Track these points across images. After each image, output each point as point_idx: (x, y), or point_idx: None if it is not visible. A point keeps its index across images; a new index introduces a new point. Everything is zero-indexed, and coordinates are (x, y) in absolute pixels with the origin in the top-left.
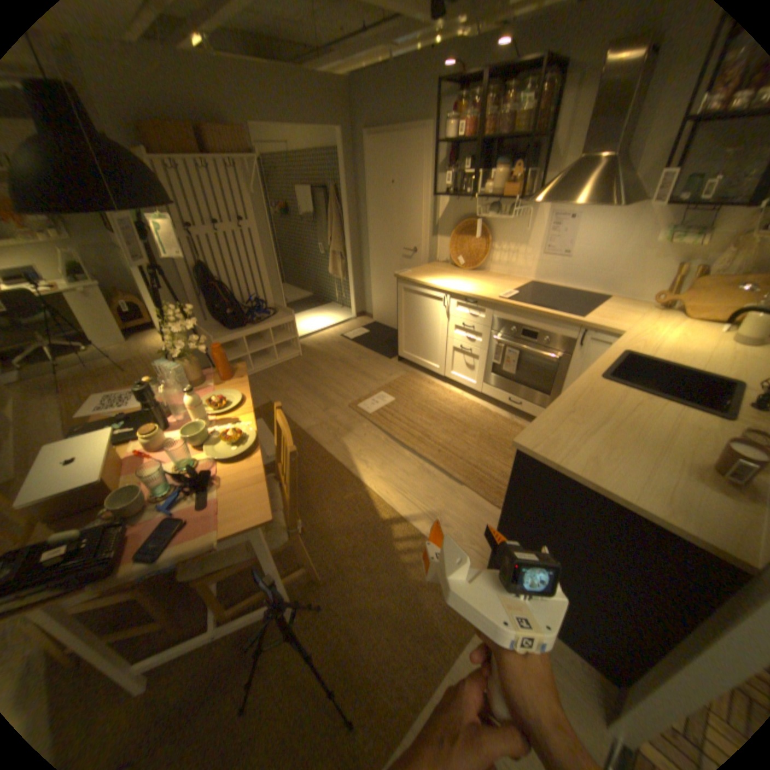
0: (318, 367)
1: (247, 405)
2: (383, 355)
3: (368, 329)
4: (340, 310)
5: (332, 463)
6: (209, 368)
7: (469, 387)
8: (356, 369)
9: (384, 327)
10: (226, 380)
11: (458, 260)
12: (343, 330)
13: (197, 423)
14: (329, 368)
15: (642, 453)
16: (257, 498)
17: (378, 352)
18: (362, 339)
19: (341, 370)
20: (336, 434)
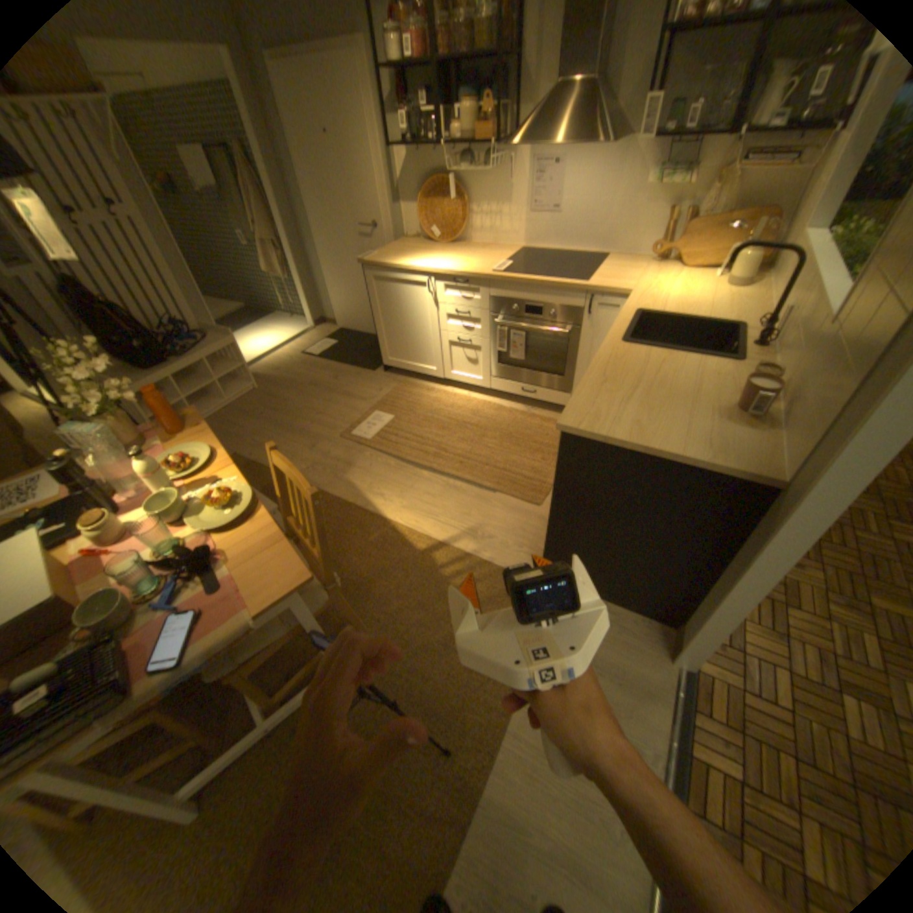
0: (285, 398)
1: (221, 456)
2: (364, 367)
3: (335, 338)
4: (290, 319)
5: (341, 505)
6: (143, 422)
7: (475, 385)
8: (335, 391)
9: (354, 333)
10: (177, 433)
11: (432, 232)
12: (303, 345)
13: (159, 493)
14: (299, 395)
15: (676, 408)
16: (282, 559)
17: (357, 364)
18: (331, 352)
19: (316, 395)
20: (336, 473)
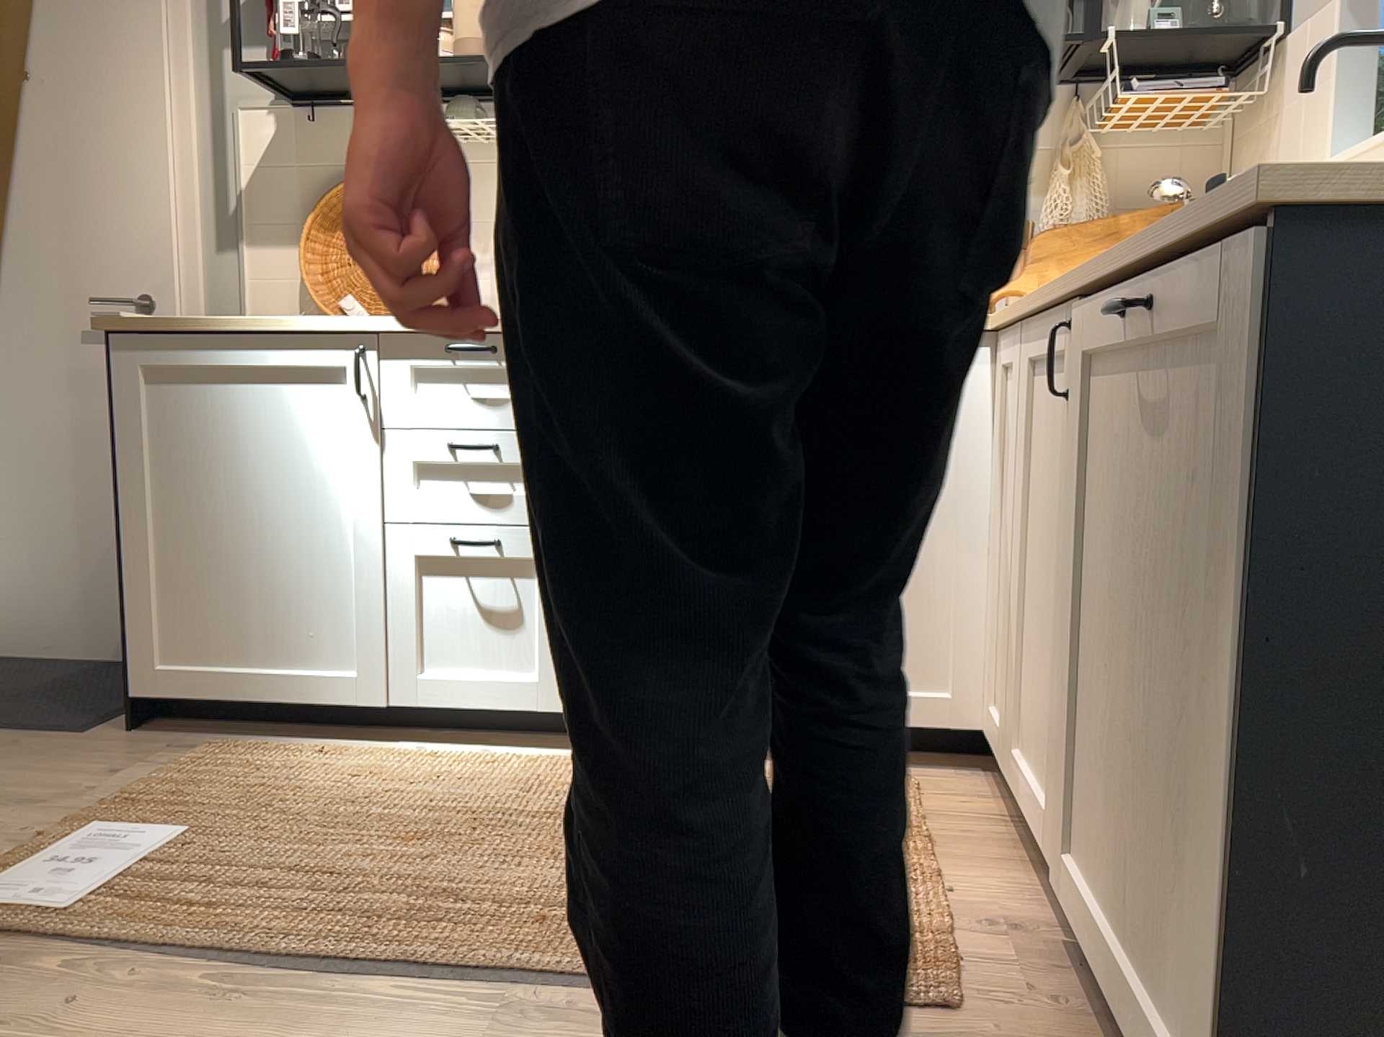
0: None
1: None
2: (39, 725)
3: None
4: None
5: None
6: None
7: (515, 708)
8: None
9: None
10: None
11: (343, 308)
12: None
13: None
14: None
15: None
16: None
17: (4, 722)
18: None
19: None
20: None
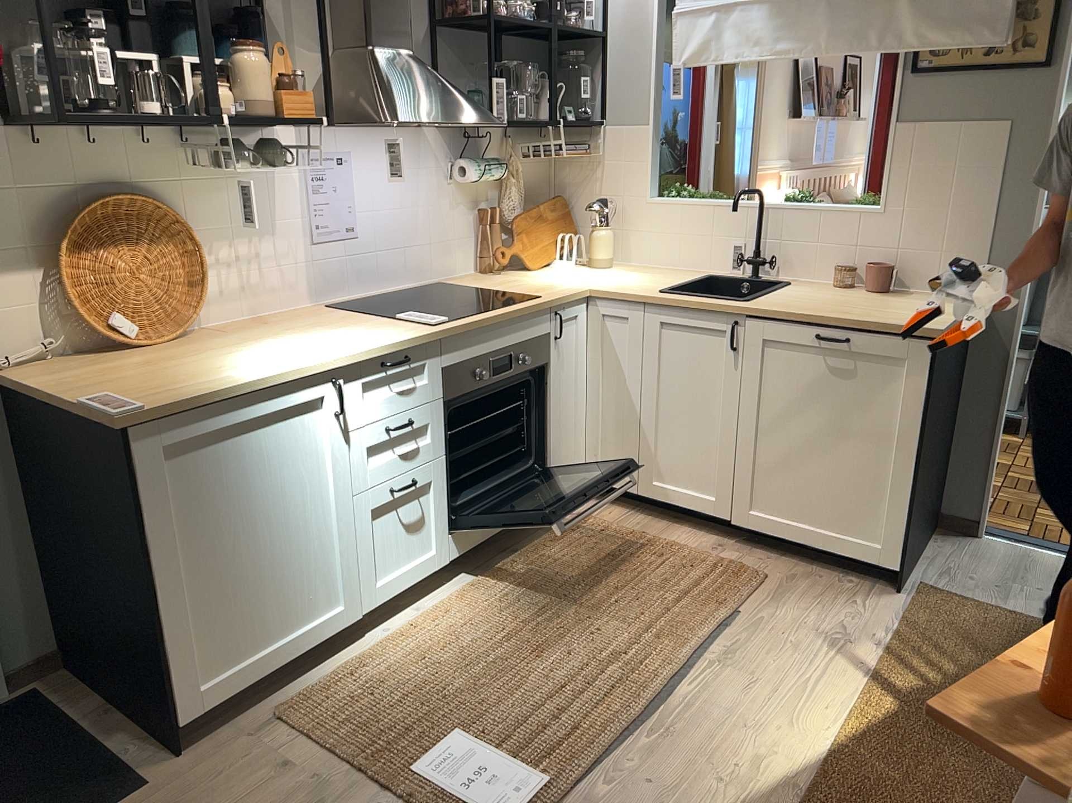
0: None
1: None
2: None
3: None
4: None
5: None
6: None
7: (427, 574)
8: None
9: None
10: None
11: (116, 327)
12: None
13: None
14: None
15: (885, 303)
16: None
17: None
18: None
19: None
20: None
